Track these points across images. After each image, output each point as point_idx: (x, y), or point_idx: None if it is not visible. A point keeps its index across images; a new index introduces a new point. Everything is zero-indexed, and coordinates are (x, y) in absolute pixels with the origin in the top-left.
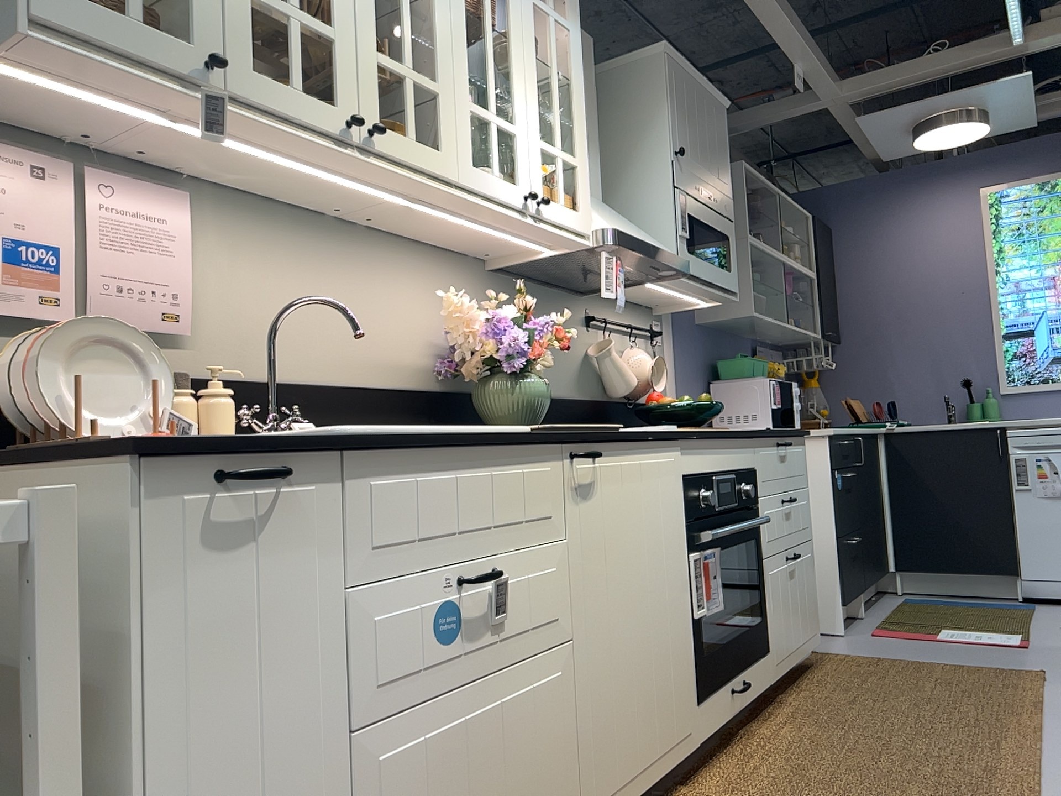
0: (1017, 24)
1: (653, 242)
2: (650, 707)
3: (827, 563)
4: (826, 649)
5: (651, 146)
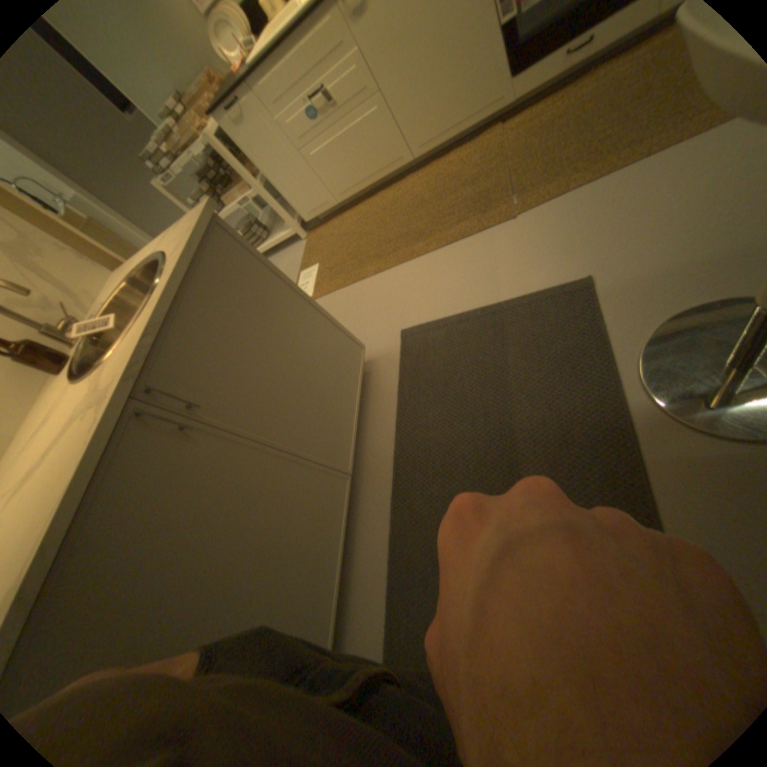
0: None
1: None
2: (453, 96)
3: None
4: None
5: None
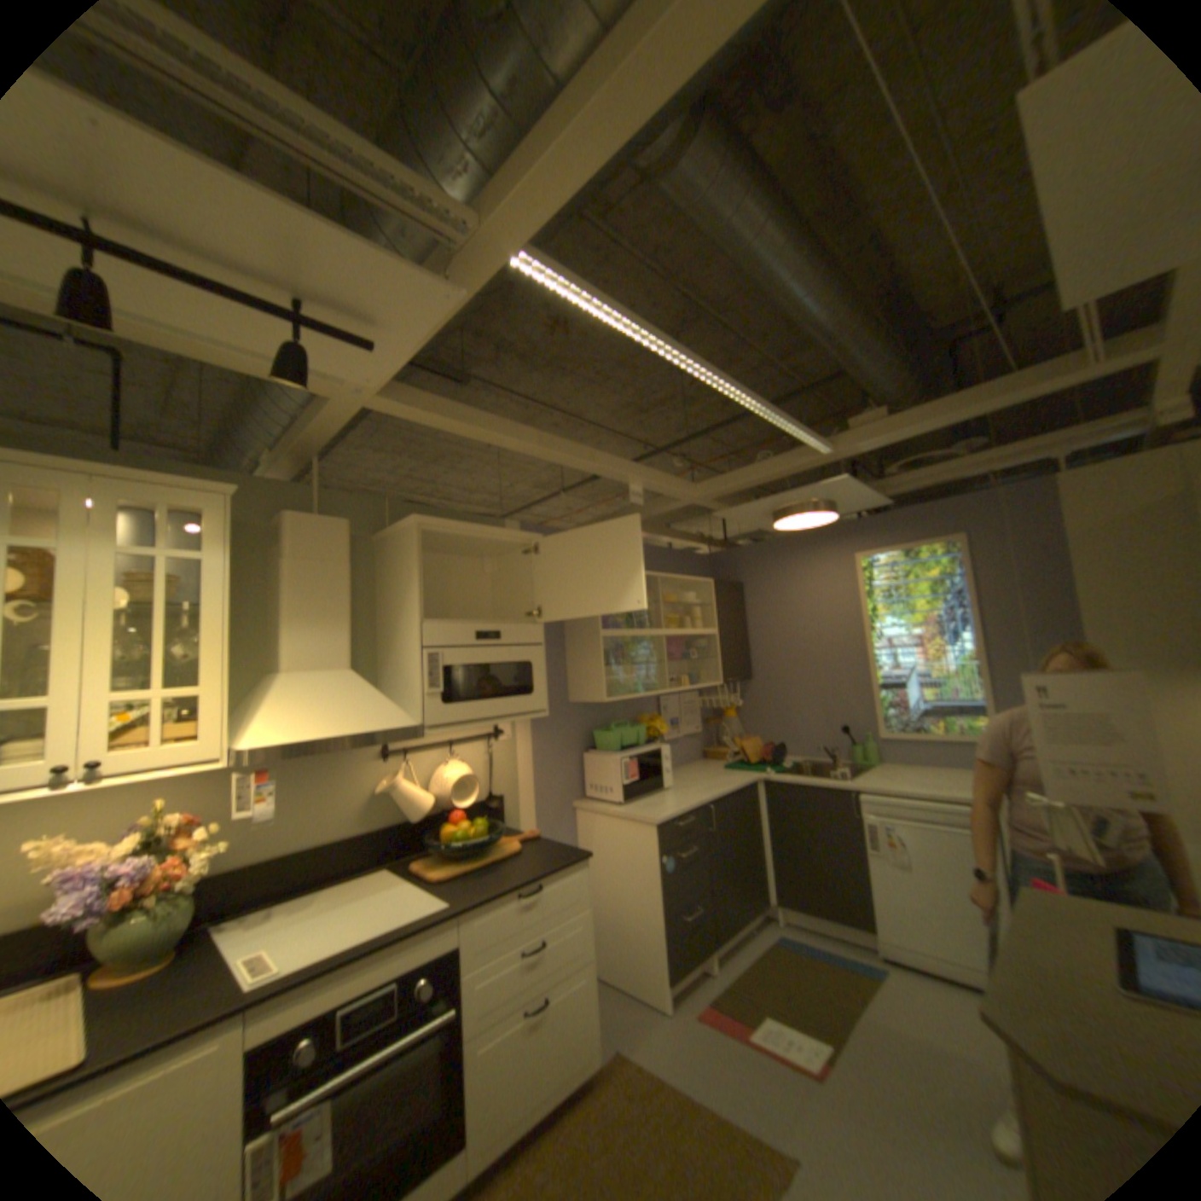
0: (815, 438)
1: (355, 724)
2: None
3: (656, 944)
4: (632, 1048)
5: (408, 606)
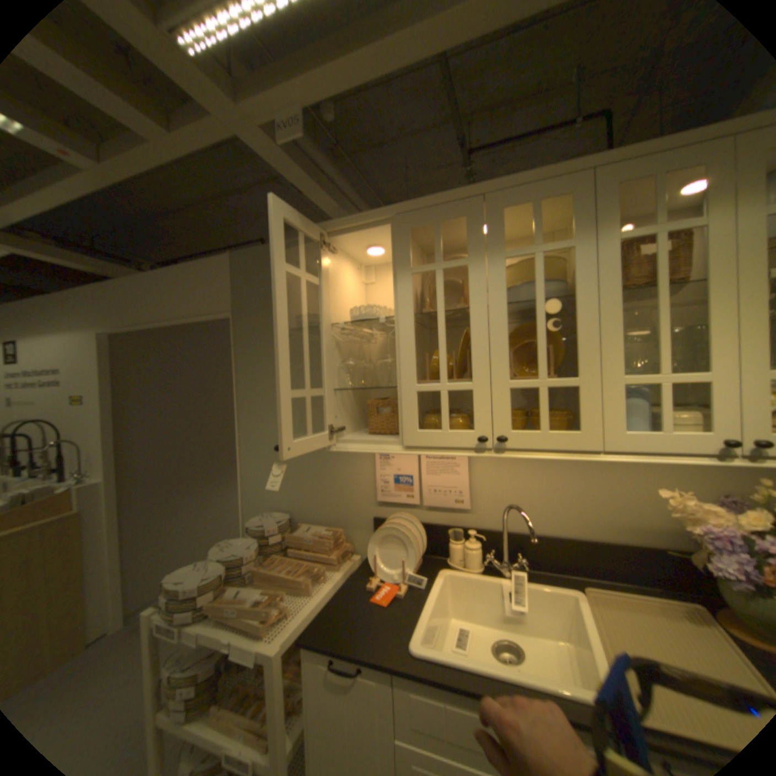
0: None
1: None
2: None
3: None
4: None
5: None
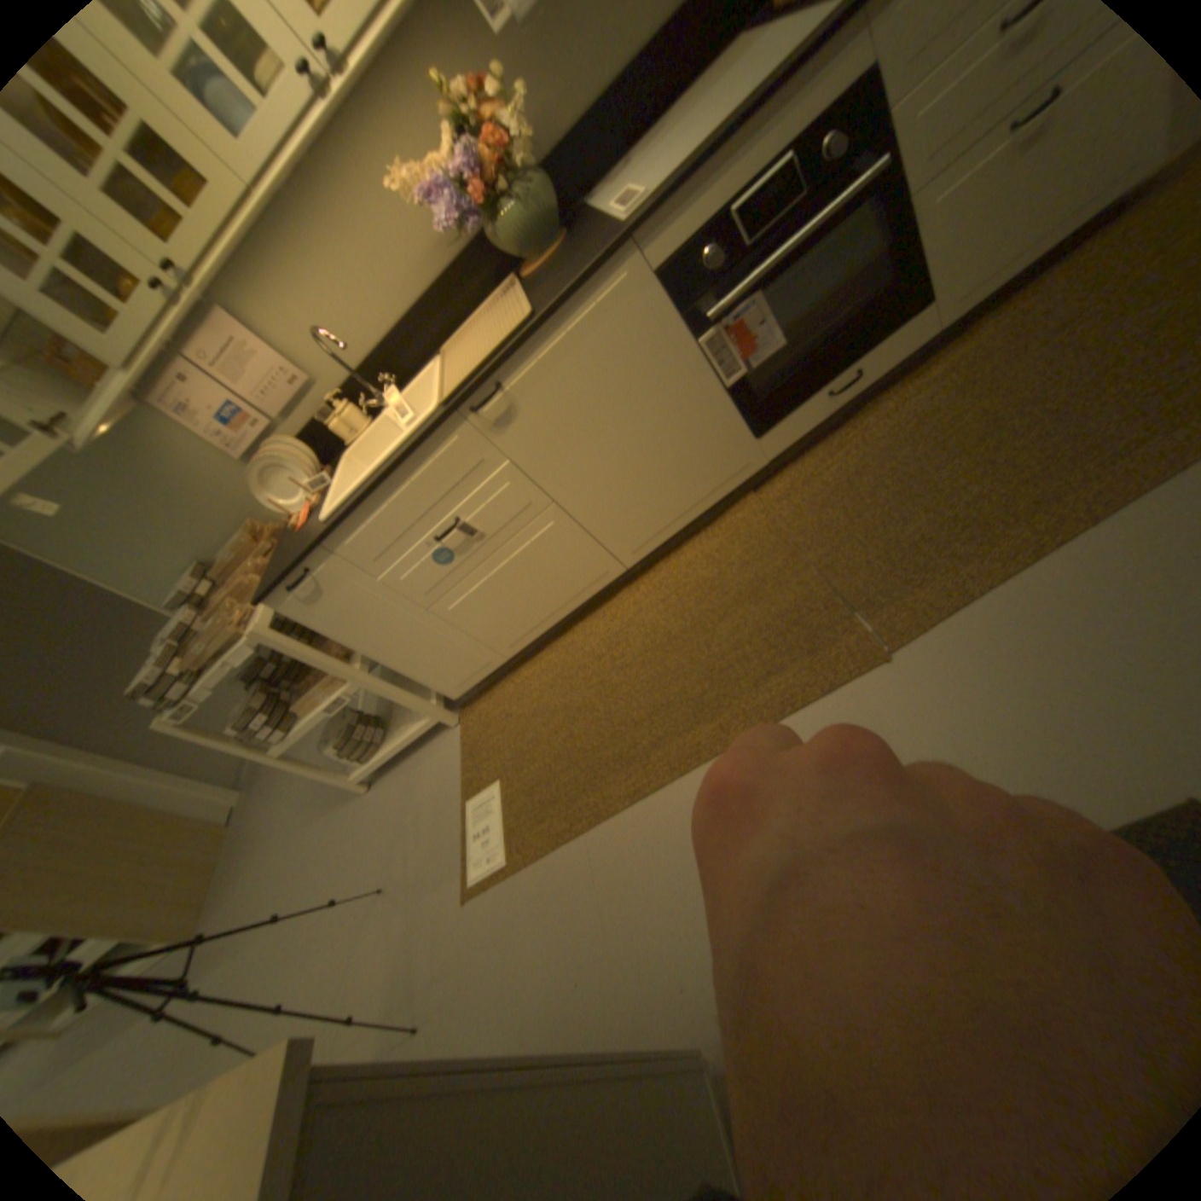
0: None
1: None
2: (674, 481)
3: None
4: None
5: None
